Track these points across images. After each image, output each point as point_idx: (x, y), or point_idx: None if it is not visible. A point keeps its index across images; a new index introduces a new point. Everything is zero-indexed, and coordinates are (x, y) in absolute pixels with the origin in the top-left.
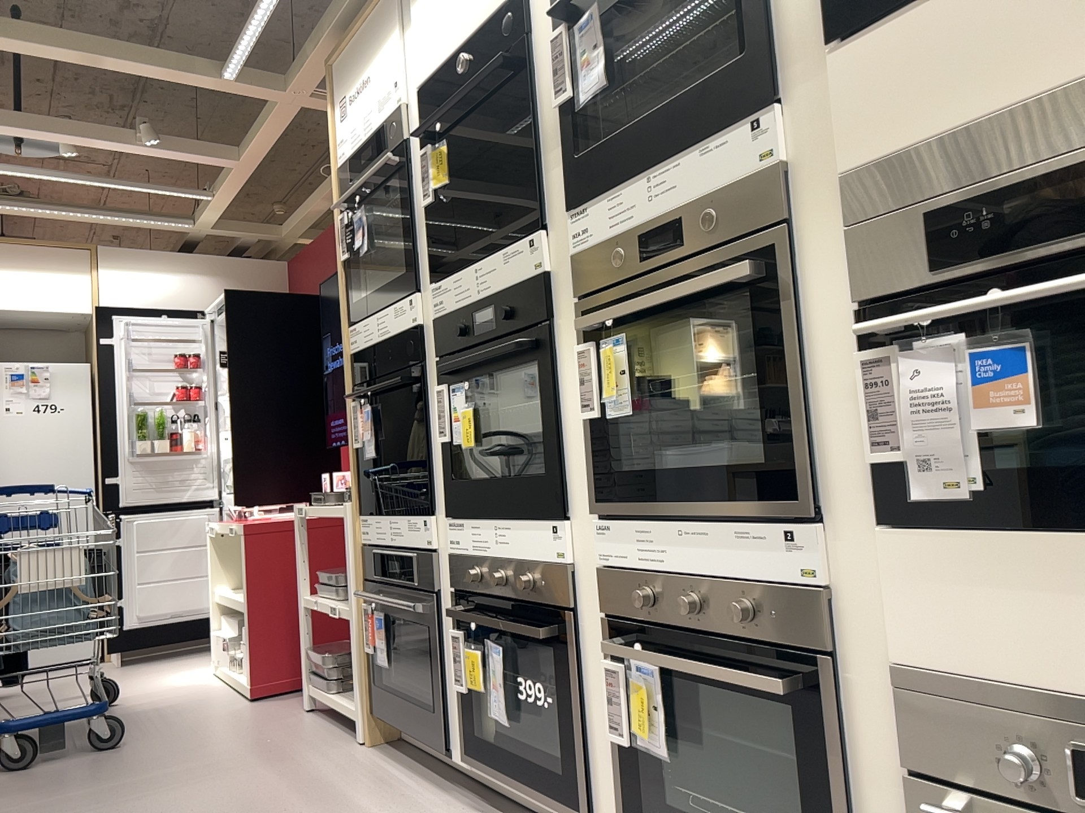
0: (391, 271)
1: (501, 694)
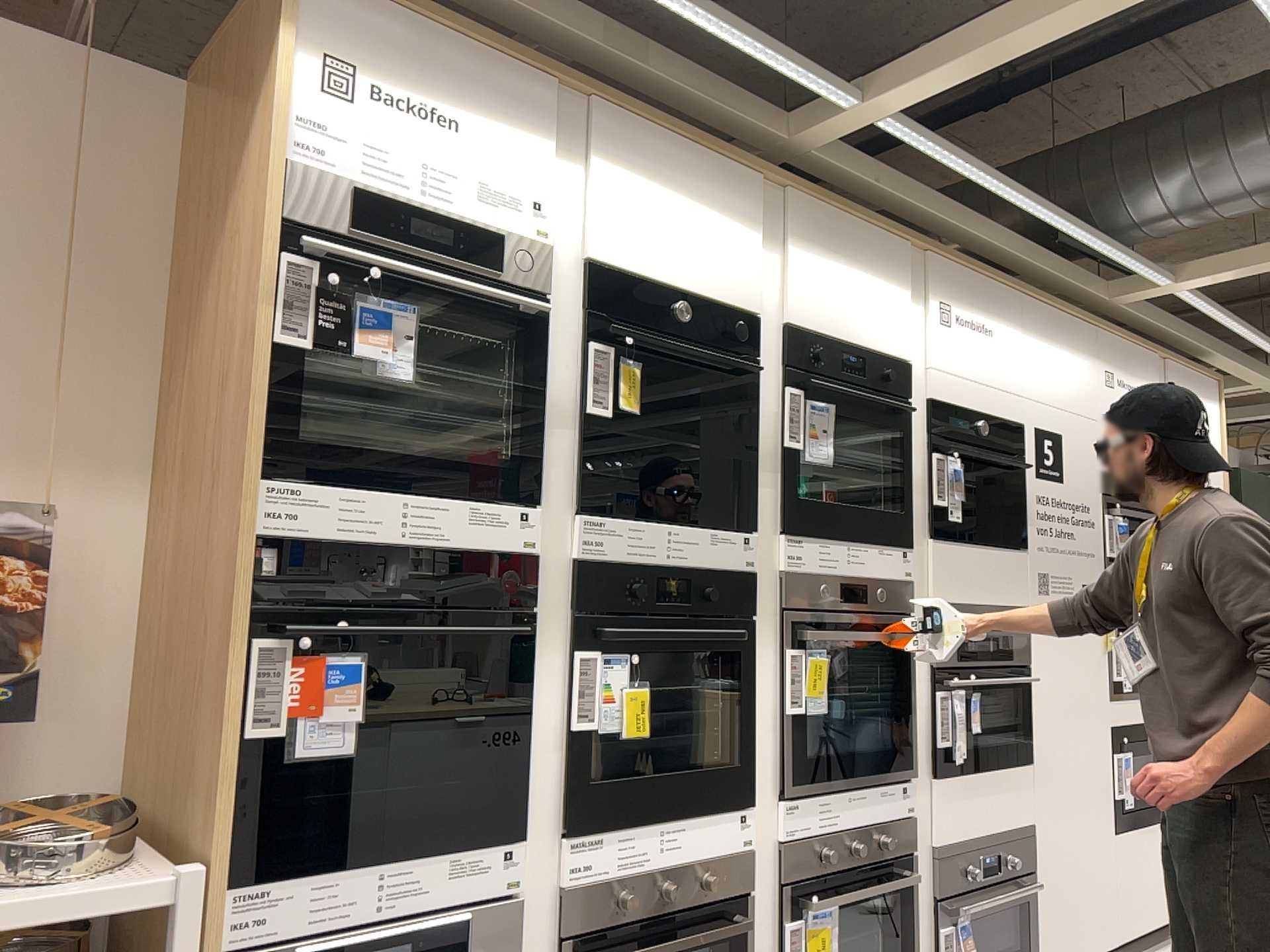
0: (425, 433)
1: None
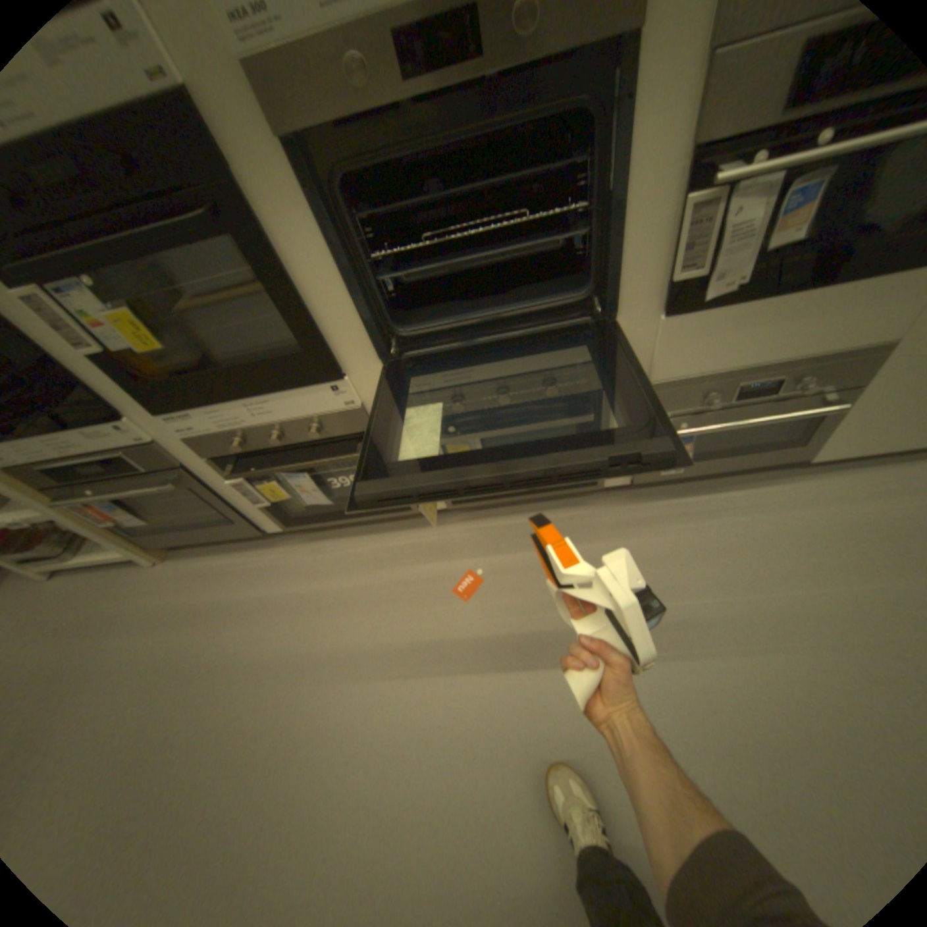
0: None
1: (314, 494)
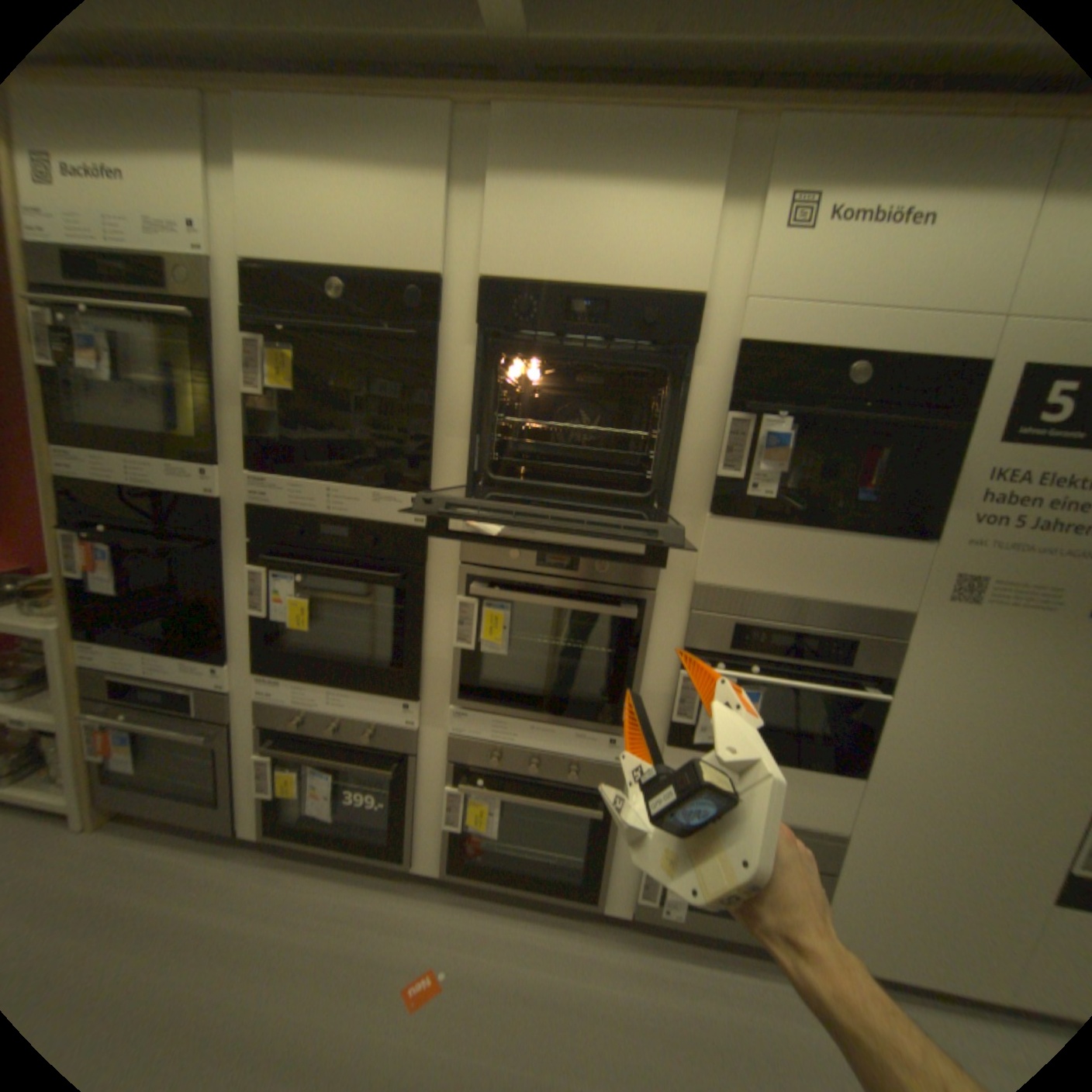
0: (147, 414)
1: (324, 803)
